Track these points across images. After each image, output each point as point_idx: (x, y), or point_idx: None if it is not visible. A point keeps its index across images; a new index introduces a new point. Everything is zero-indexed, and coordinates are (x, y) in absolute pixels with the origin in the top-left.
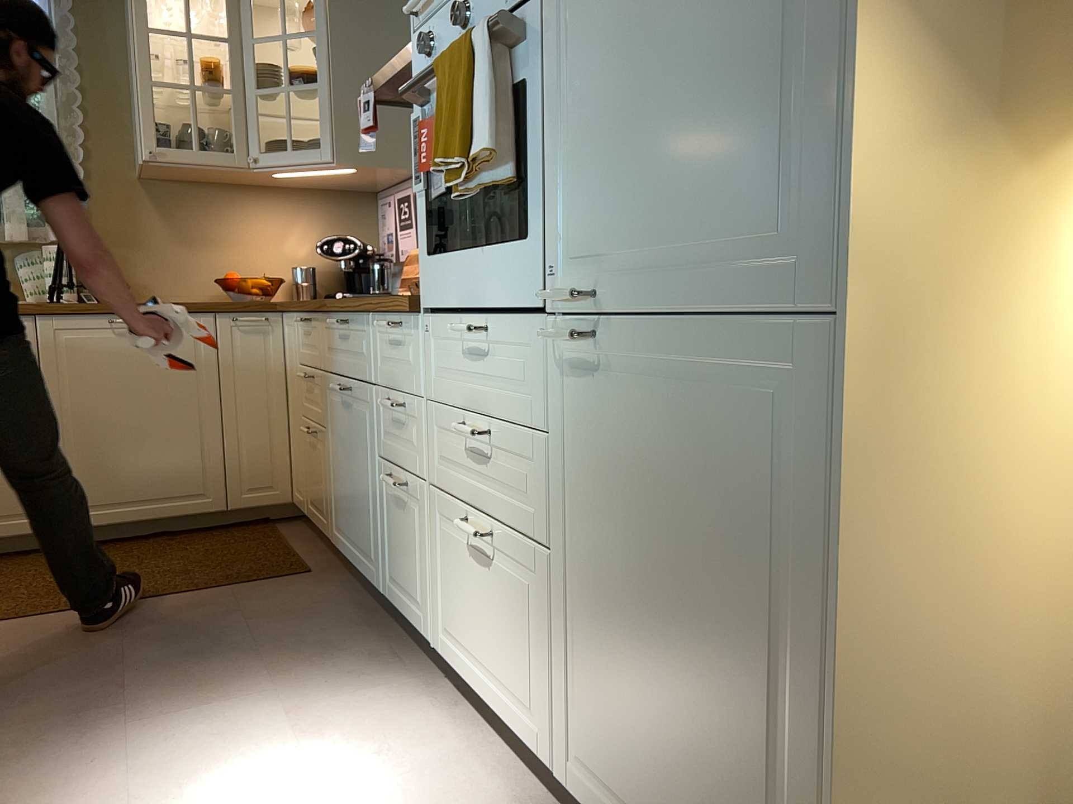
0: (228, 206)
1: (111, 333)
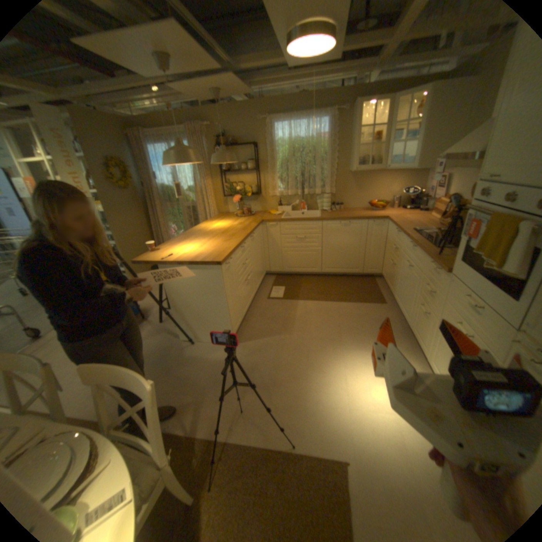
0: (375, 177)
1: (339, 225)
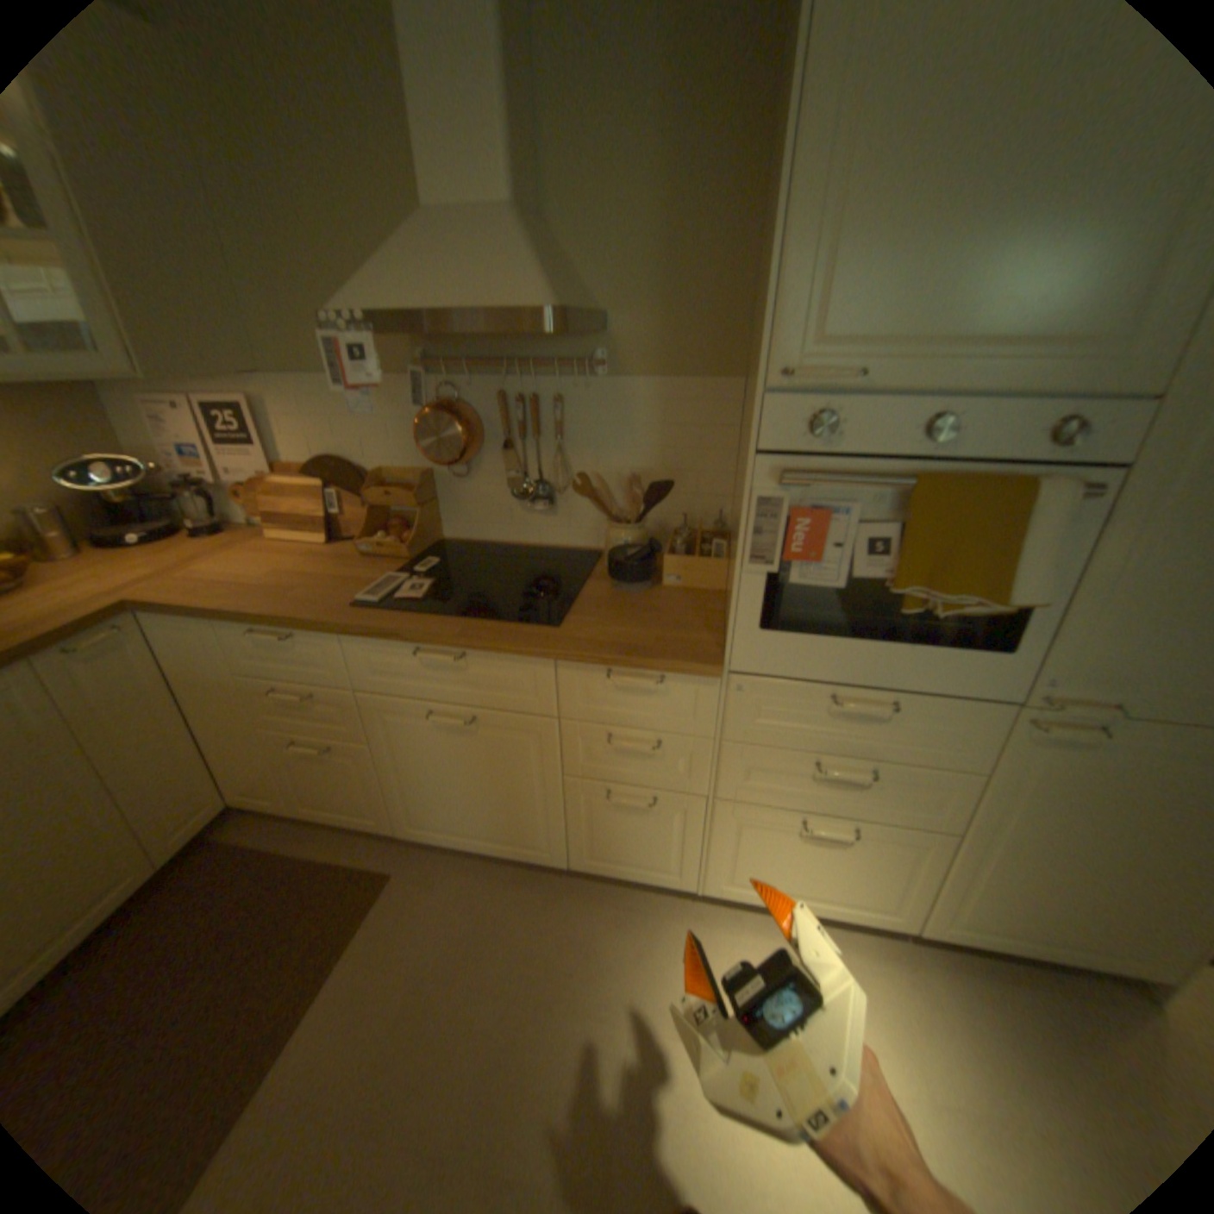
0: None
1: None
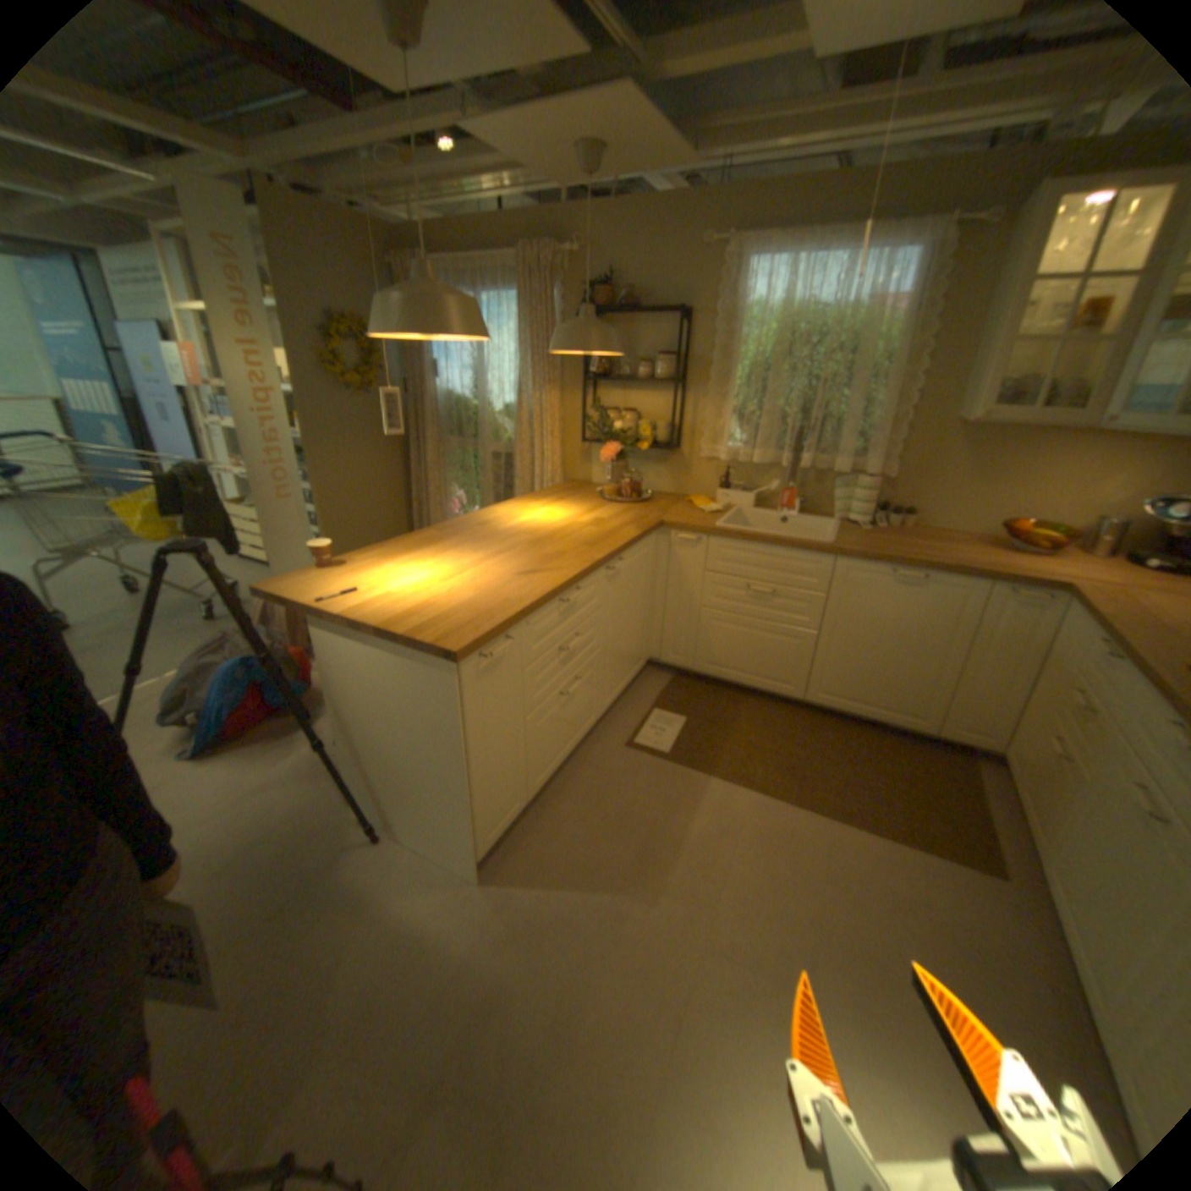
0: (1046, 446)
1: (890, 579)
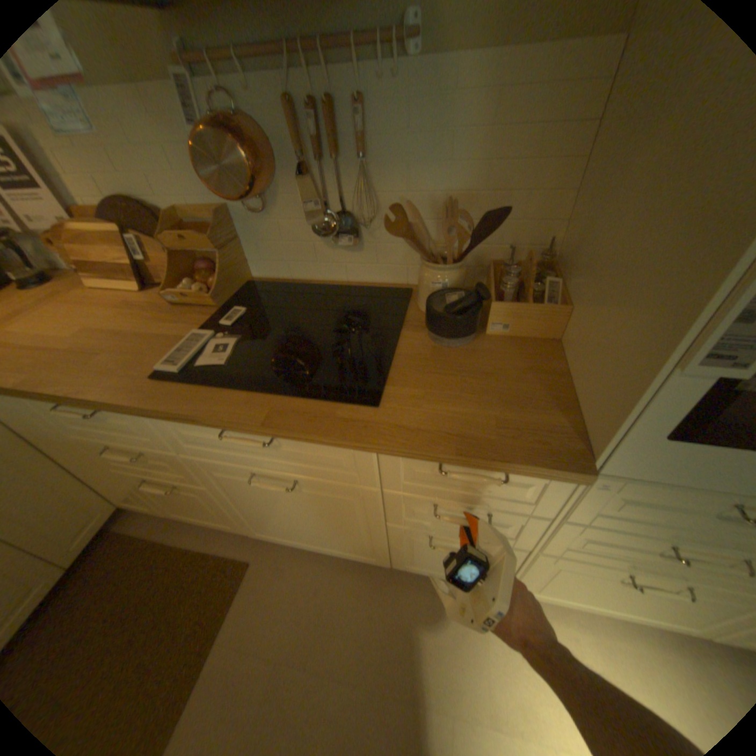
0: None
1: None
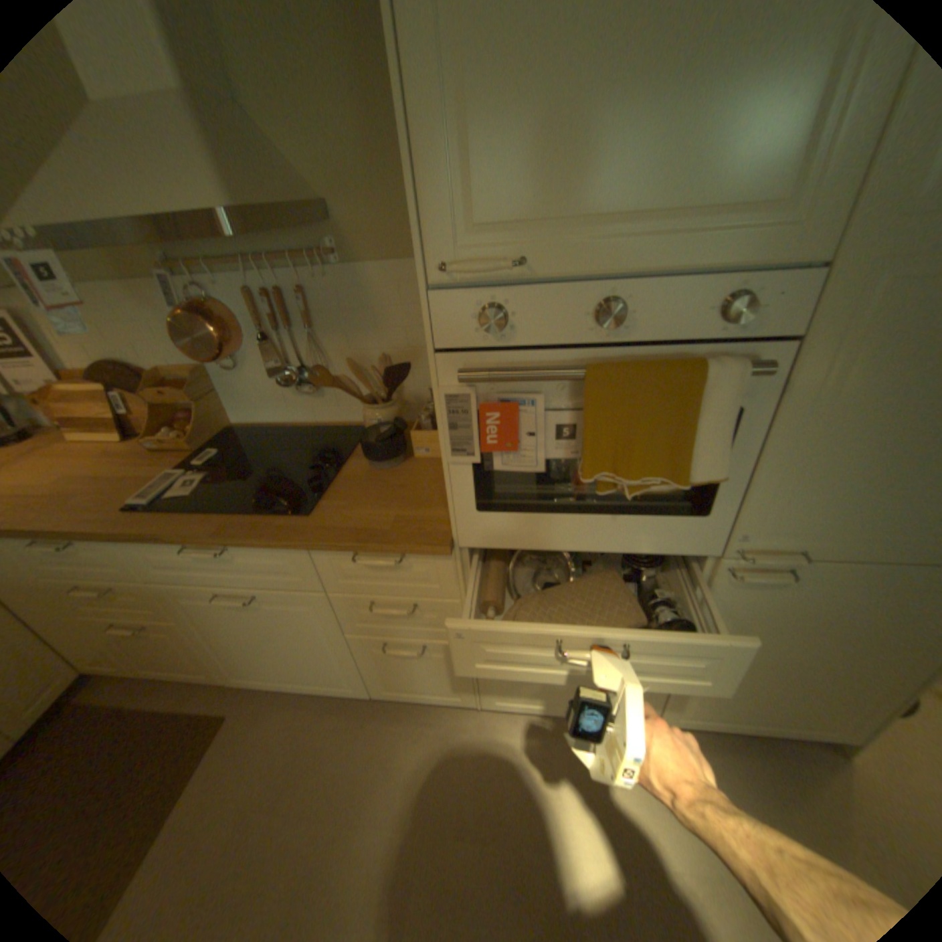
0: None
1: None
